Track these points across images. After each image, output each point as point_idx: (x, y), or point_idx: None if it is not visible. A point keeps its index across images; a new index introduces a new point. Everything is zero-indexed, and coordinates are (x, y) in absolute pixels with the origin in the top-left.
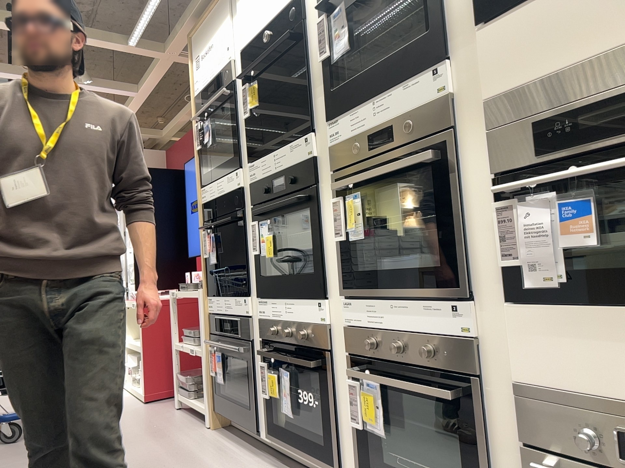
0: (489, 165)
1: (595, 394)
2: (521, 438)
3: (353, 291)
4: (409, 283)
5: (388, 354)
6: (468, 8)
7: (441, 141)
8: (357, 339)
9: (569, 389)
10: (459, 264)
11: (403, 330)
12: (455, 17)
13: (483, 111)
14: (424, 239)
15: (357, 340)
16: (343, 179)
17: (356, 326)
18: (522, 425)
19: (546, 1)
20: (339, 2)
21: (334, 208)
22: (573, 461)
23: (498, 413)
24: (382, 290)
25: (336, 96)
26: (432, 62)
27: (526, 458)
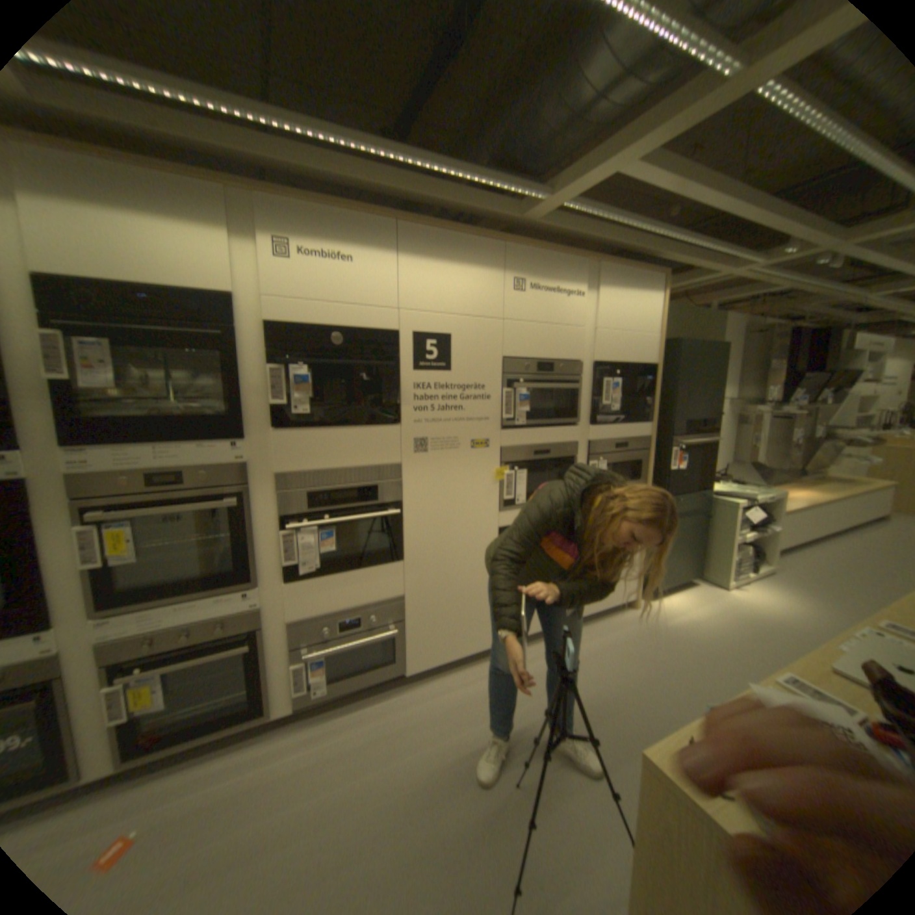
0: (278, 515)
1: (327, 615)
2: (284, 652)
3: (113, 613)
4: (197, 592)
5: (167, 650)
6: (266, 416)
7: (237, 494)
8: (119, 653)
9: (315, 618)
10: (249, 572)
11: (187, 627)
12: (254, 416)
13: (275, 483)
14: (202, 555)
15: (118, 653)
16: (97, 511)
17: (114, 642)
18: (289, 645)
19: (319, 437)
20: (98, 336)
21: (75, 539)
22: (312, 649)
23: (270, 646)
24: (162, 603)
25: (85, 428)
26: (232, 439)
27: (290, 660)
